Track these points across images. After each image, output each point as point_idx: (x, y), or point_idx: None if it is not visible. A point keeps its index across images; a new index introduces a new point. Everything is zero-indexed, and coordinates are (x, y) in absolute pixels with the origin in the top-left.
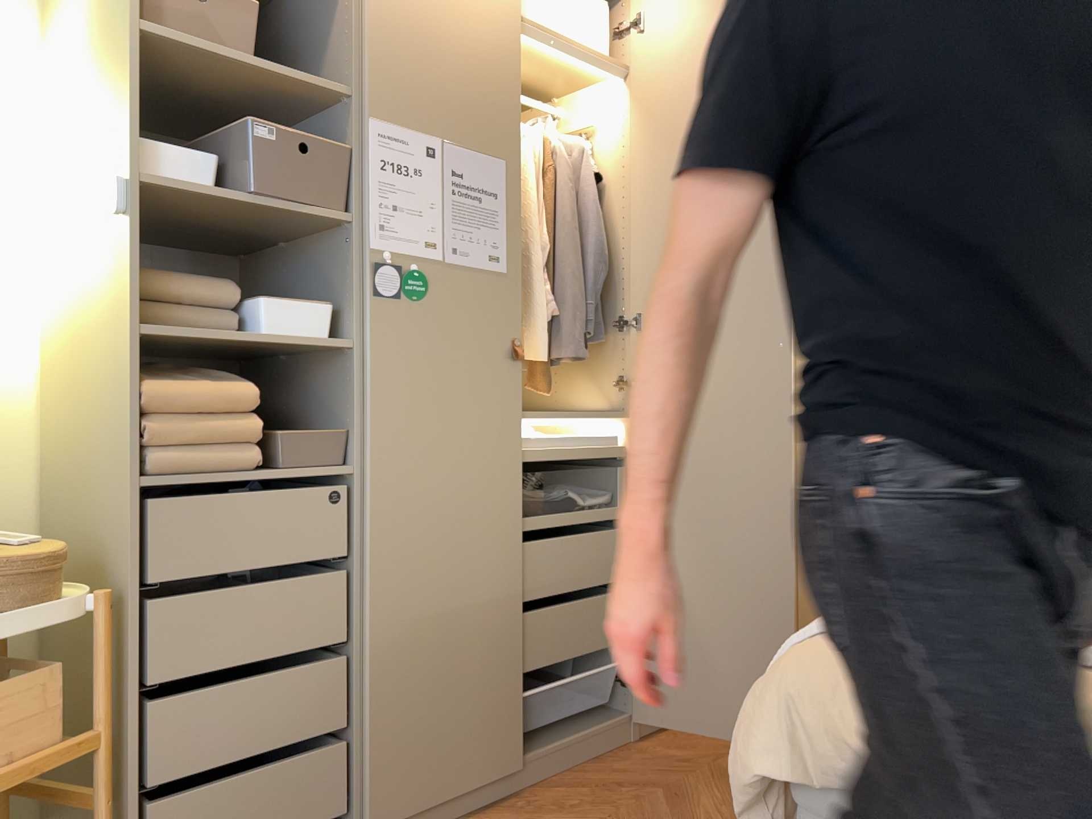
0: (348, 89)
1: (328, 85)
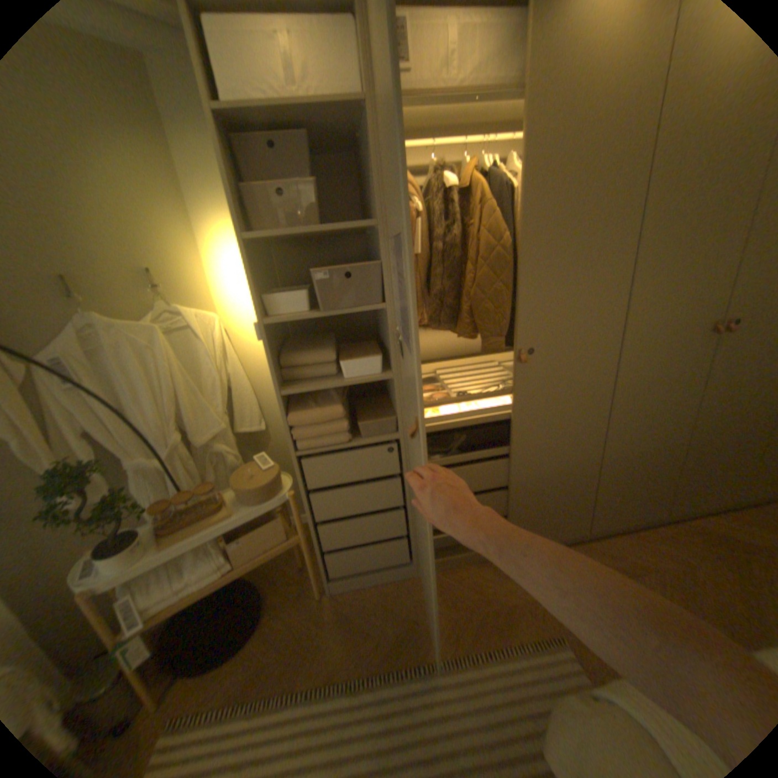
0: (374, 222)
1: (360, 225)
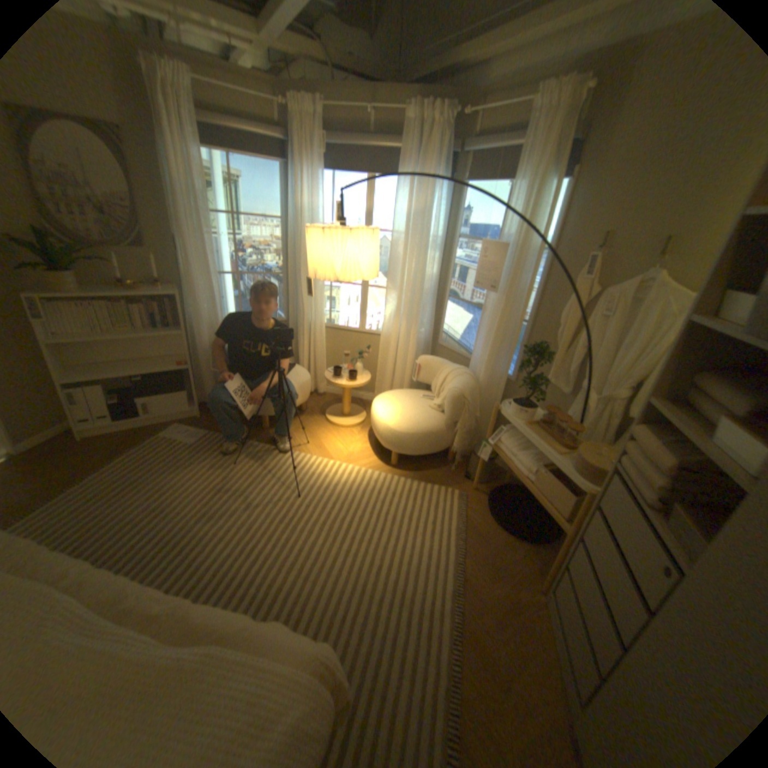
0: None
1: None
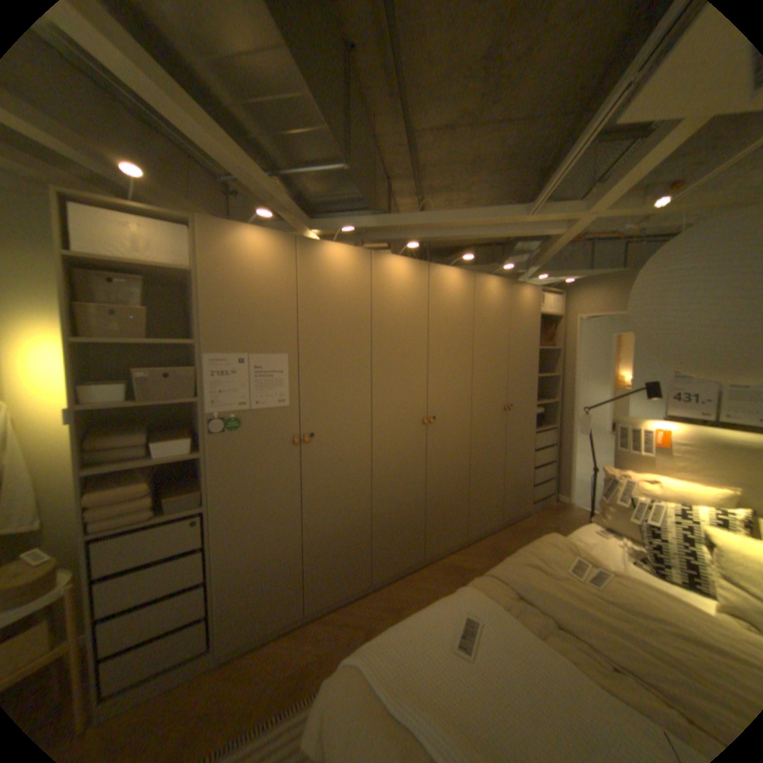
0: (193, 341)
1: (181, 343)
